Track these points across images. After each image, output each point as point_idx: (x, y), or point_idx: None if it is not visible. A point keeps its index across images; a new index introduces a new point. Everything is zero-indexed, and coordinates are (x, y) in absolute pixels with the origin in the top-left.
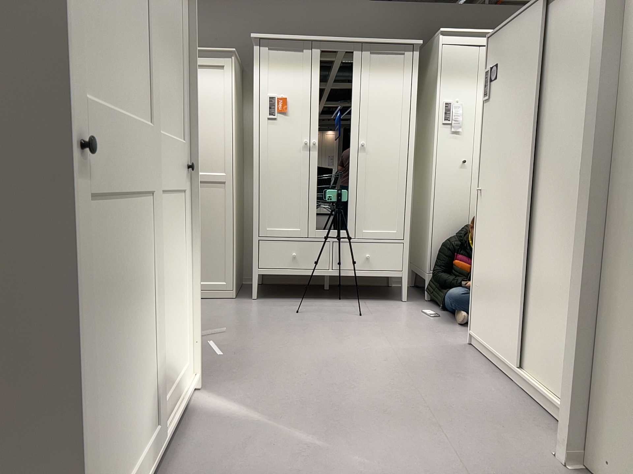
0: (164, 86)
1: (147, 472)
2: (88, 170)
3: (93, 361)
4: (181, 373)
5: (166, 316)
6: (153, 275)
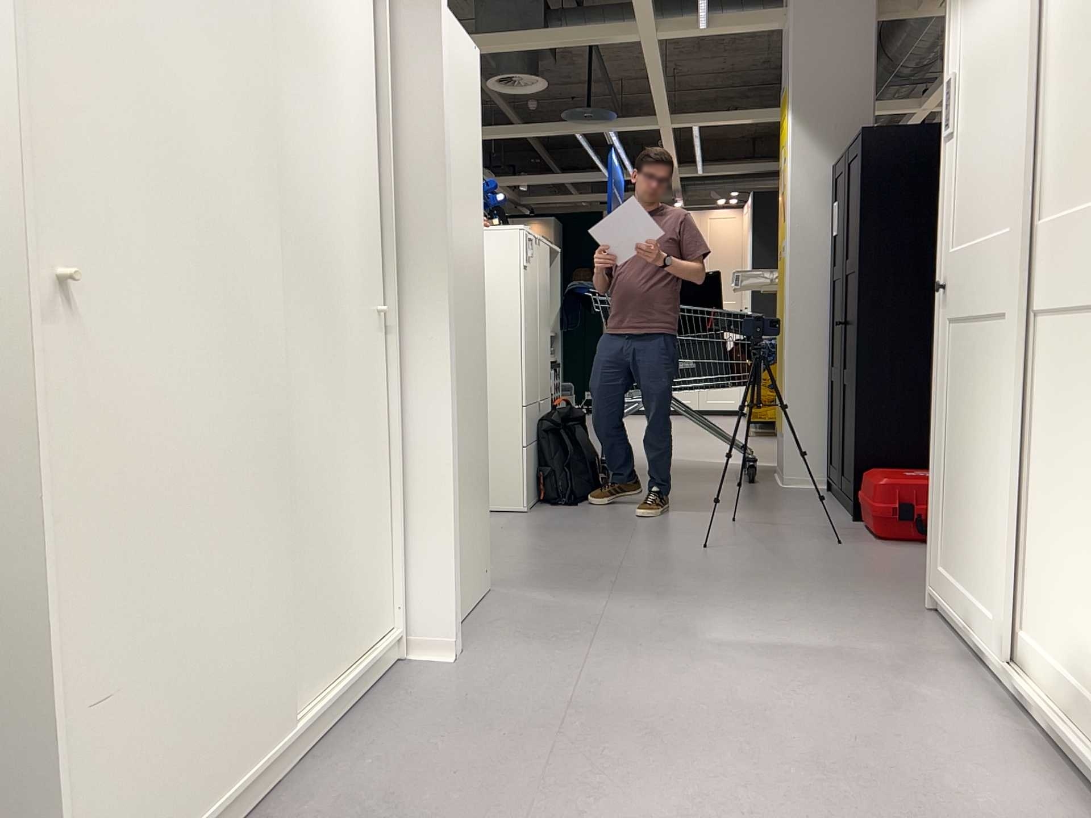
0: (1078, 121)
1: (971, 625)
2: (947, 296)
3: (945, 436)
4: (1087, 690)
5: (1053, 519)
6: (996, 413)
